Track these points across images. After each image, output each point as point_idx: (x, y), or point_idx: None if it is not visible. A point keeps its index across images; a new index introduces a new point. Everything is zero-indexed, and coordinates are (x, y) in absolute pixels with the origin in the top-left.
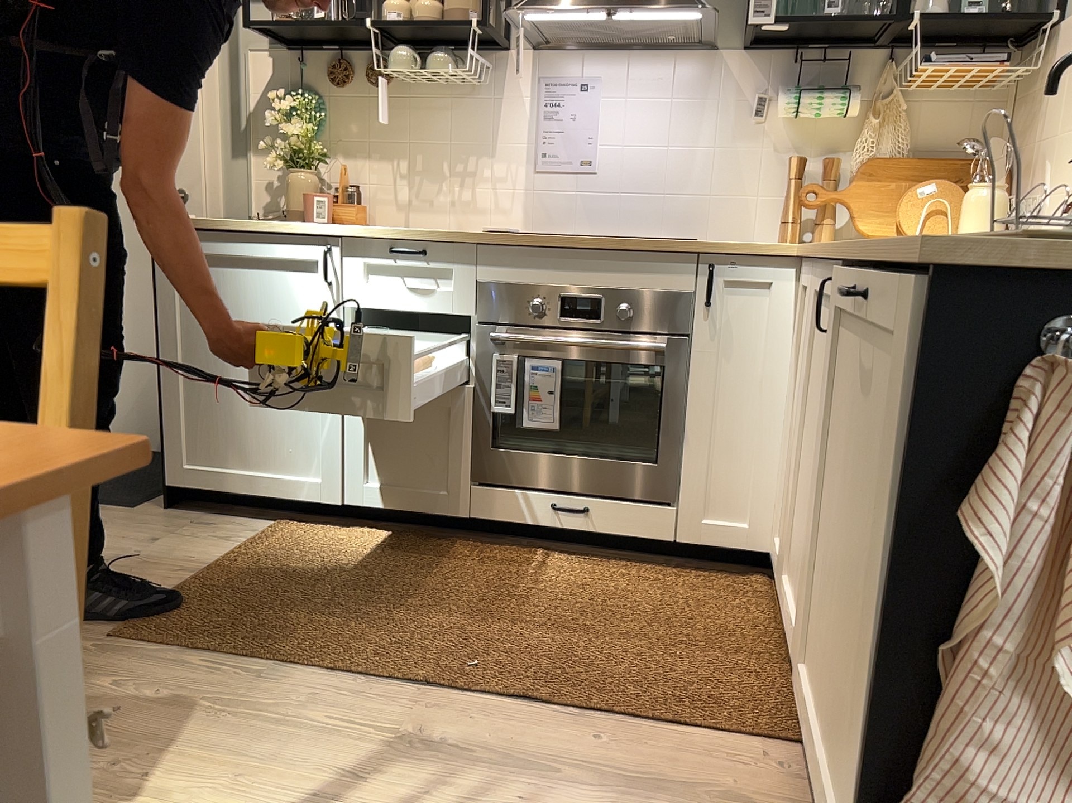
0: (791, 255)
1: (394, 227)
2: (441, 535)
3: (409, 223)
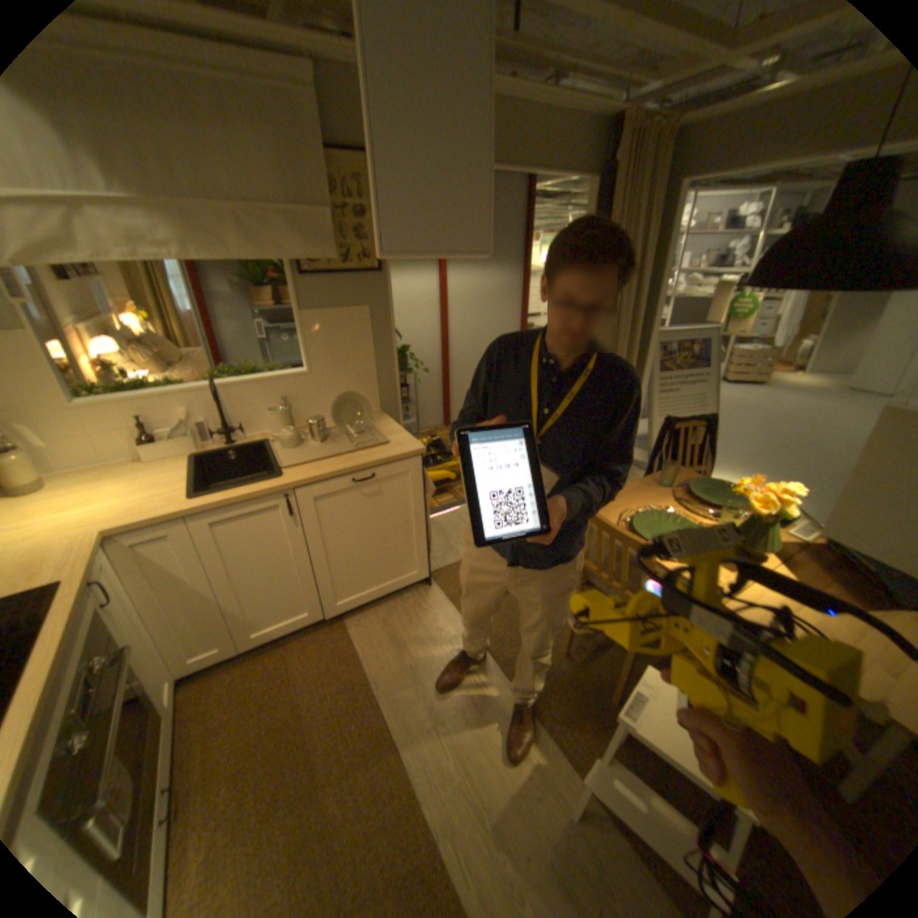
0: (96, 541)
1: None
2: None
3: None
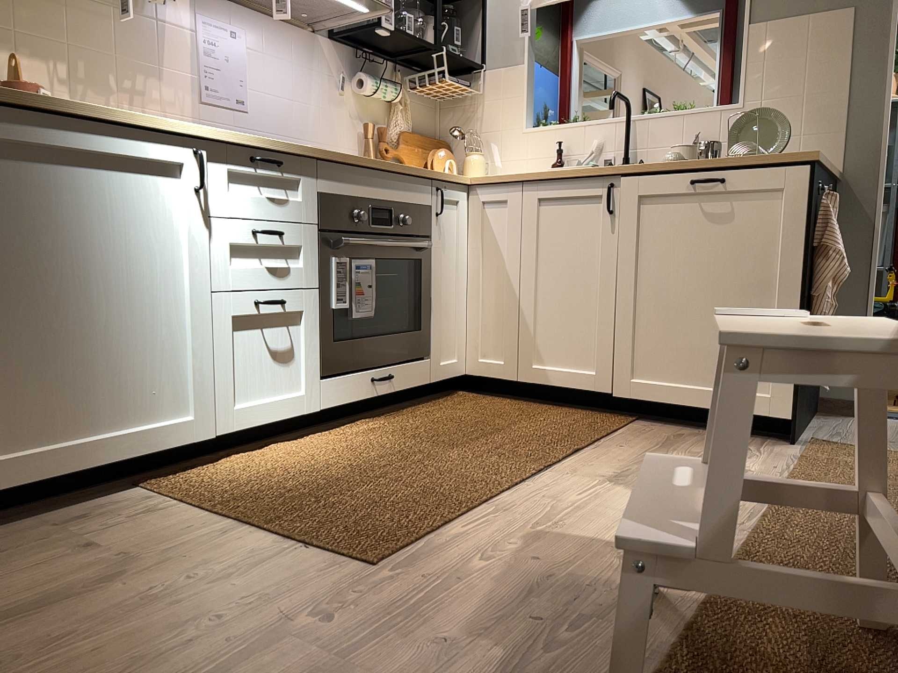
0: (467, 181)
1: None
2: (279, 439)
3: None
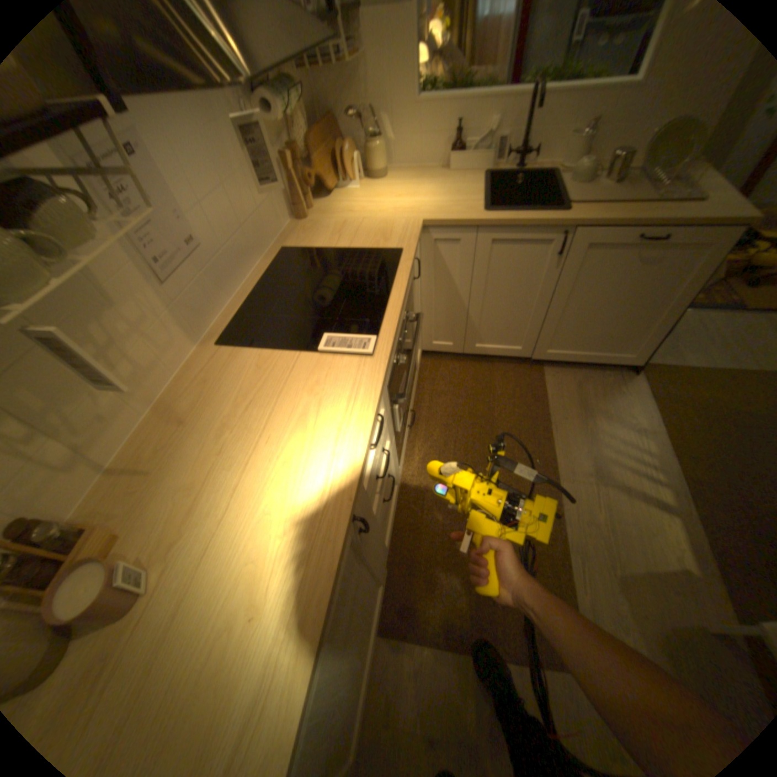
0: (421, 227)
1: (90, 486)
2: None
3: (99, 462)
